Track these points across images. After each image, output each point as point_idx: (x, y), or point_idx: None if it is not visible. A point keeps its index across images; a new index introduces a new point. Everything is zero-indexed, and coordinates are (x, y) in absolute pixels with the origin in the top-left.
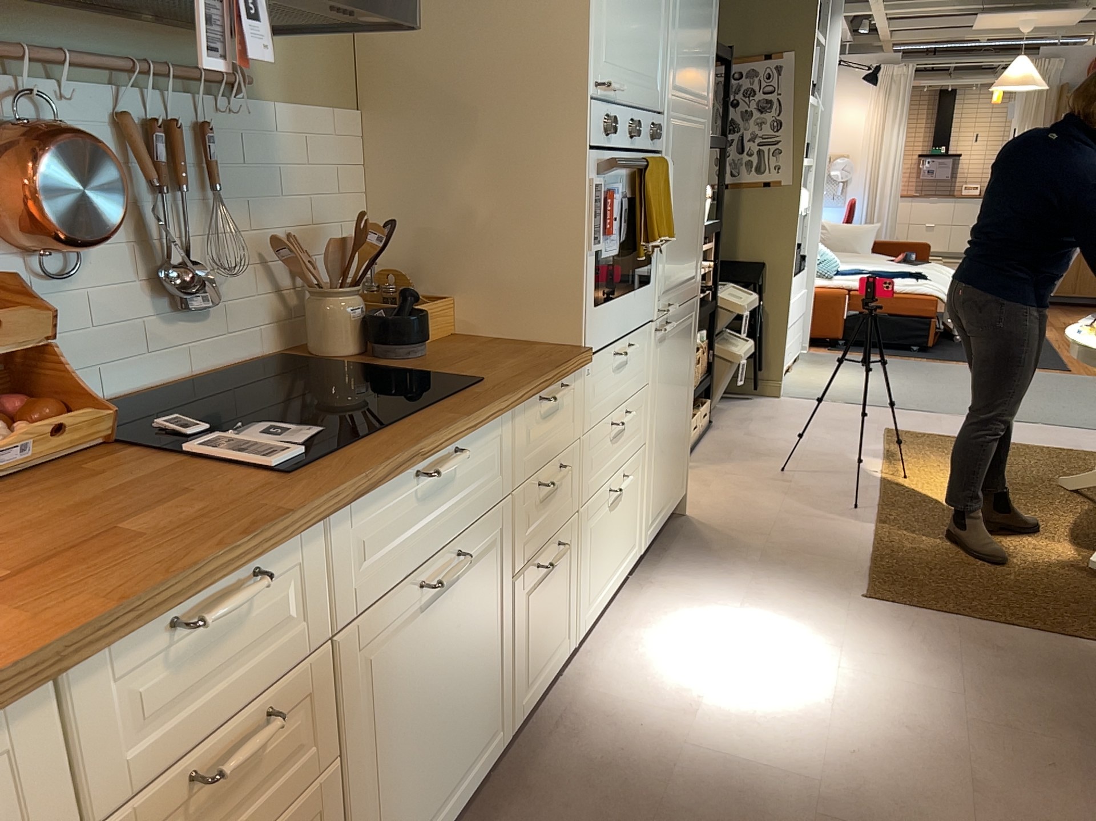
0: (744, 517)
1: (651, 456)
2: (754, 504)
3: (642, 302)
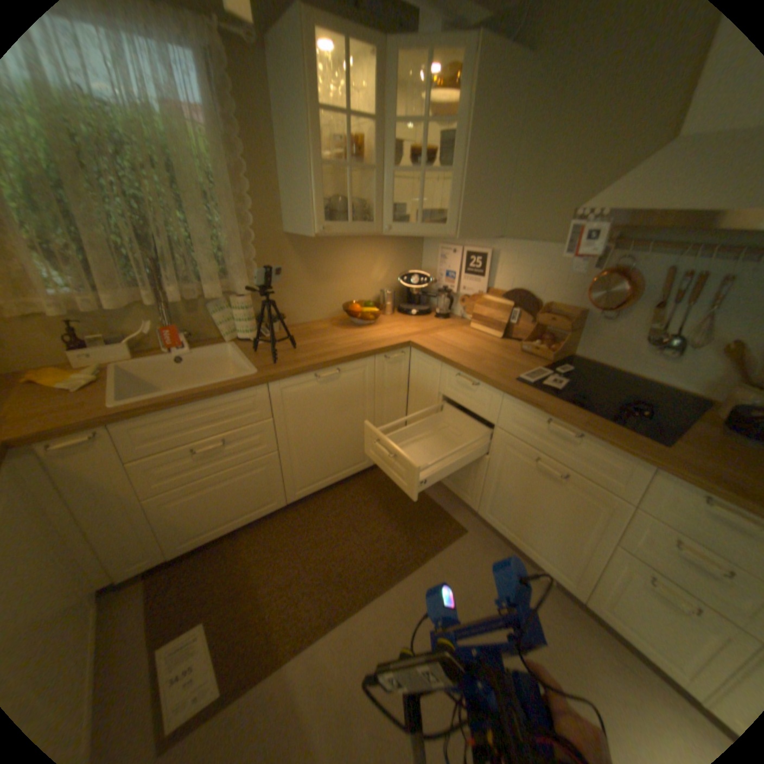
0: None
1: None
2: None
3: None
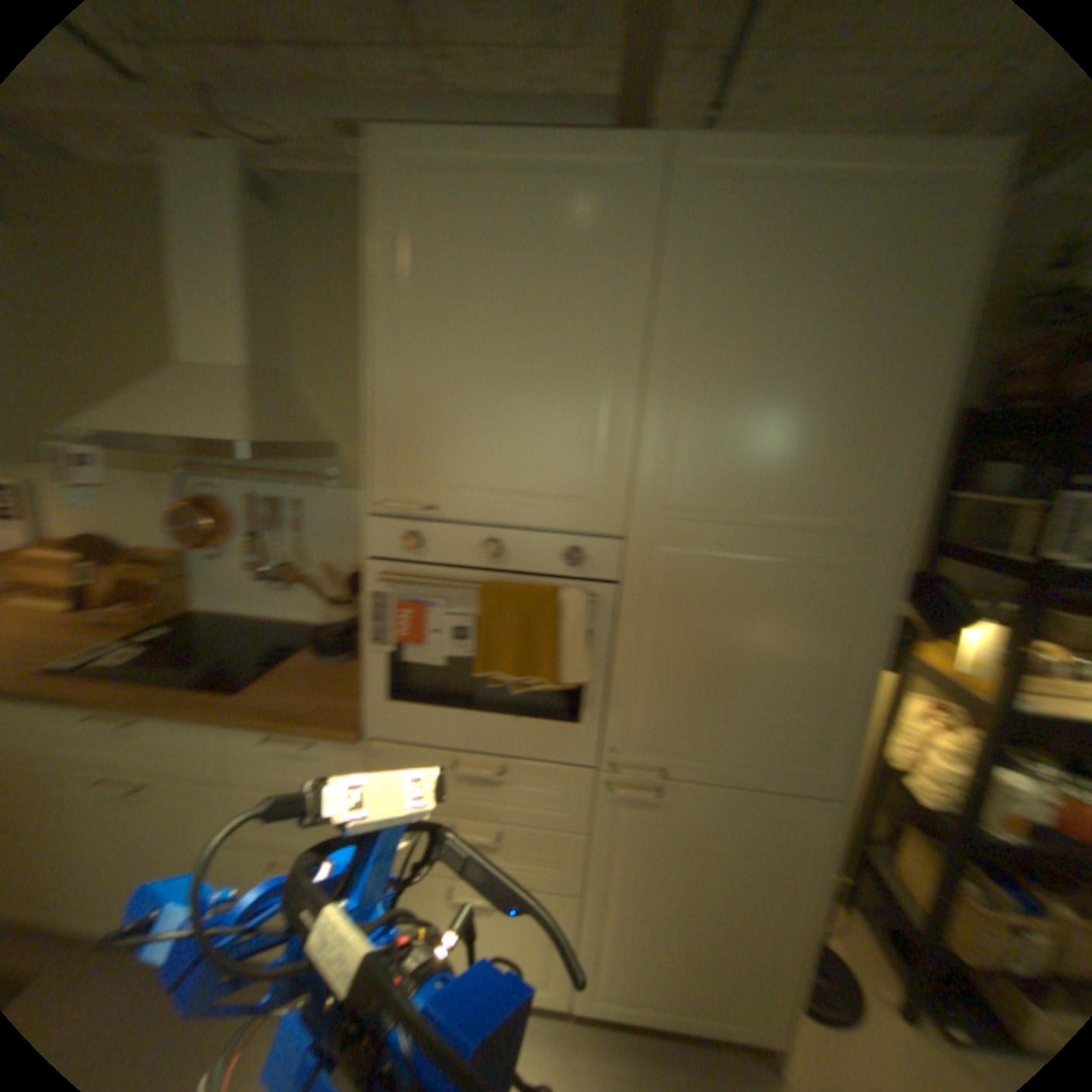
0: None
1: (609, 926)
2: None
3: (549, 736)
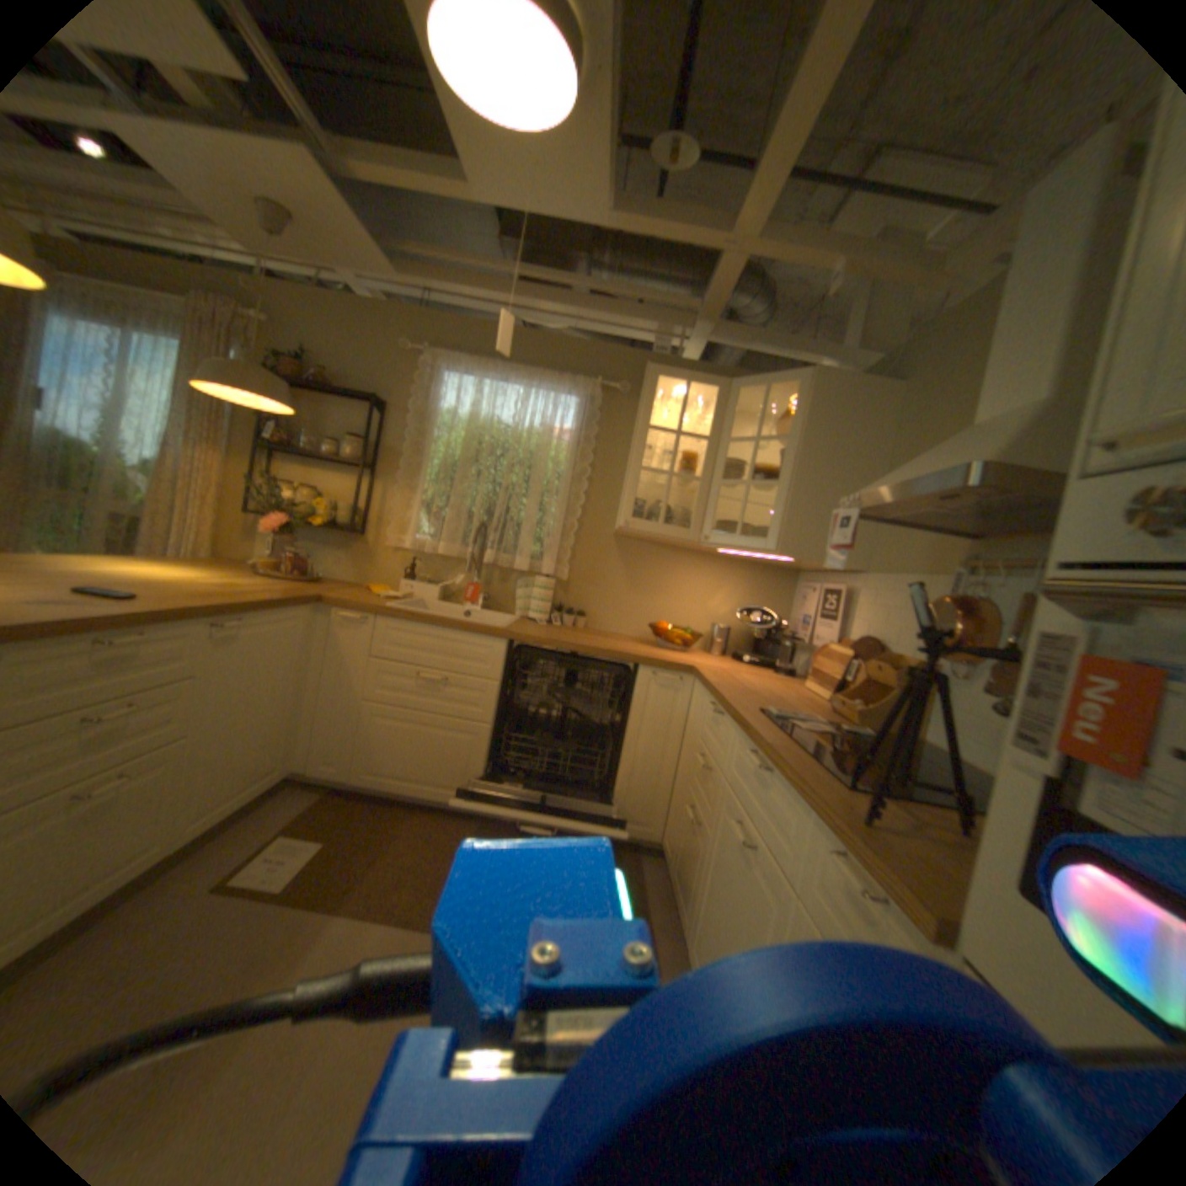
0: None
1: None
2: None
3: None
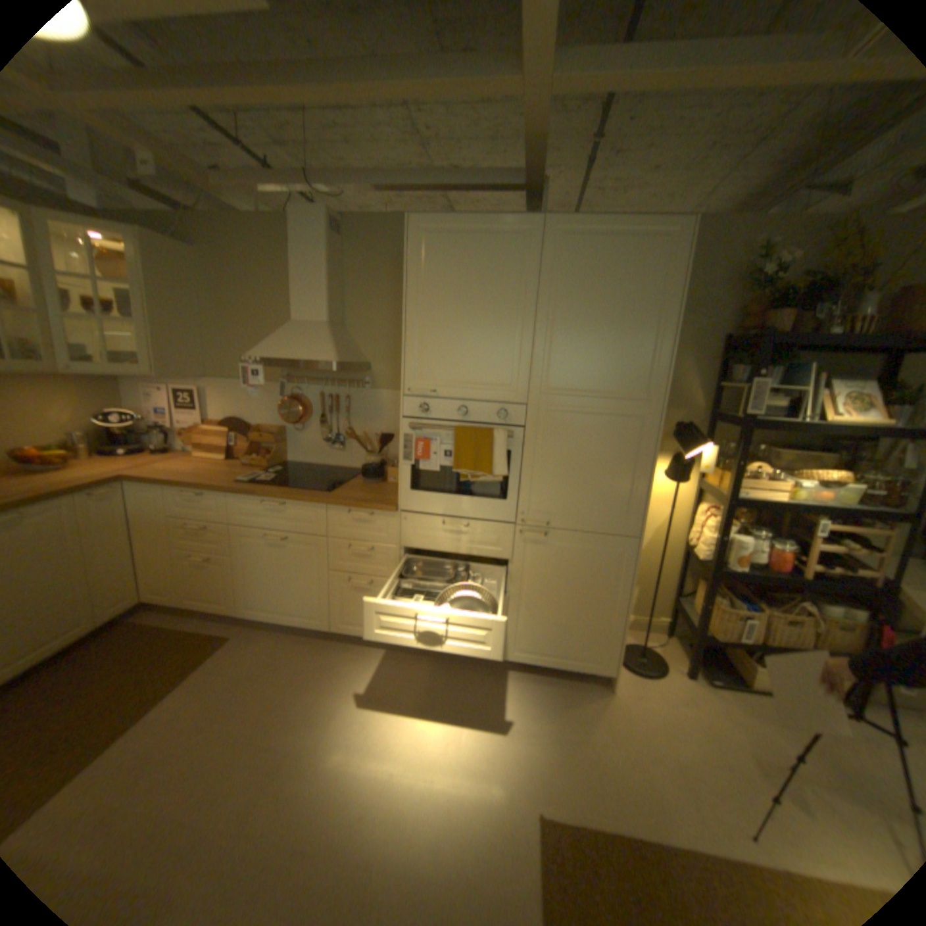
0: (643, 734)
1: (521, 609)
2: (679, 743)
3: (489, 506)
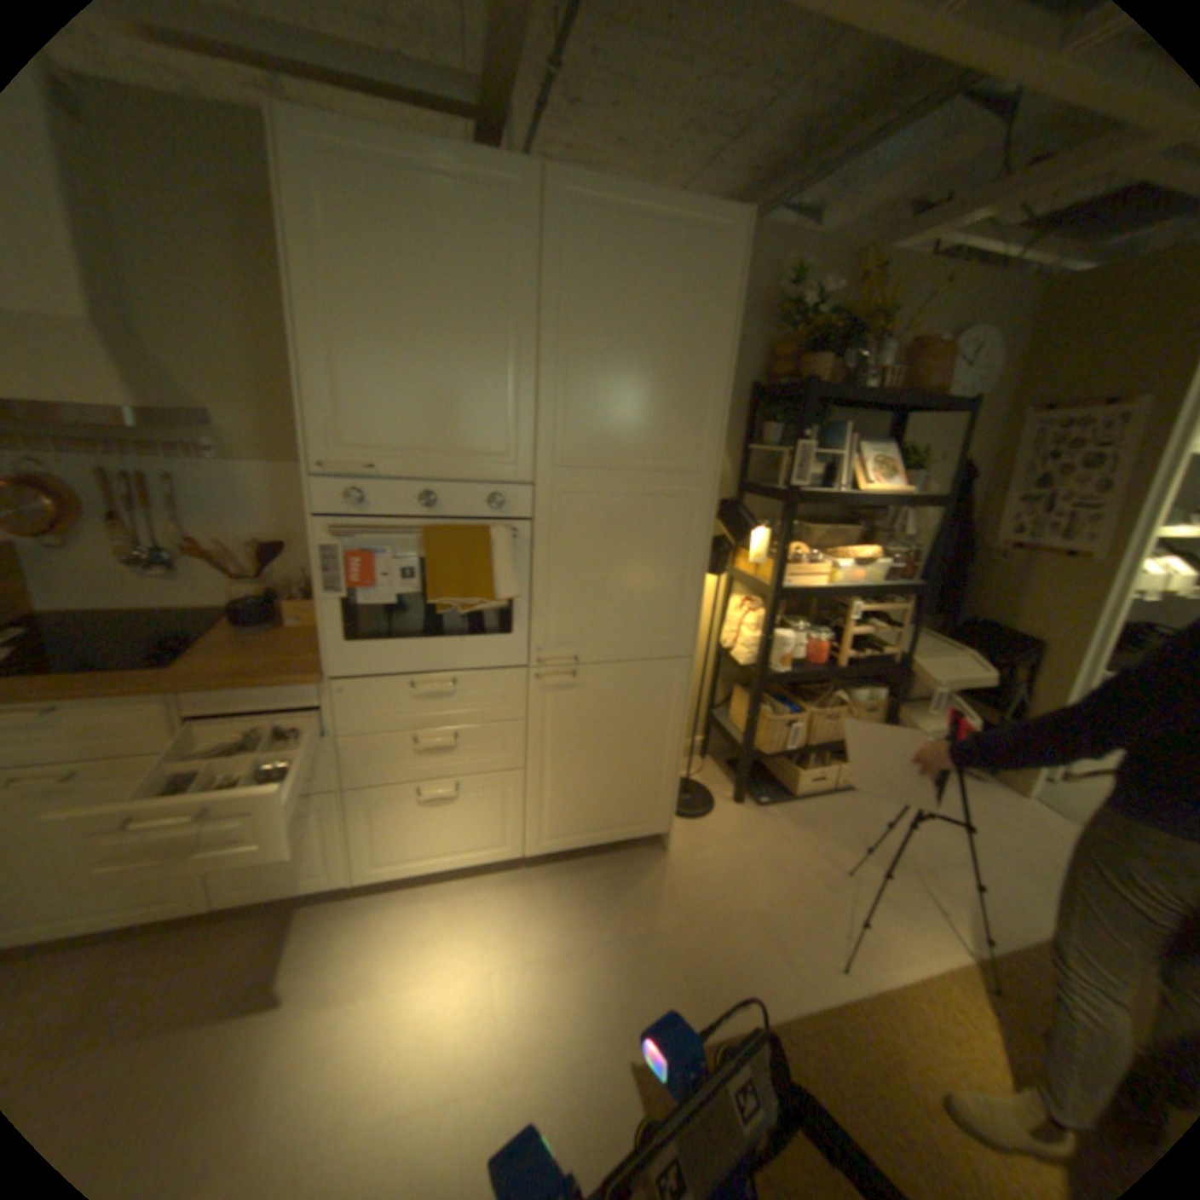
0: (711, 893)
1: (545, 783)
2: (749, 888)
3: (487, 648)
